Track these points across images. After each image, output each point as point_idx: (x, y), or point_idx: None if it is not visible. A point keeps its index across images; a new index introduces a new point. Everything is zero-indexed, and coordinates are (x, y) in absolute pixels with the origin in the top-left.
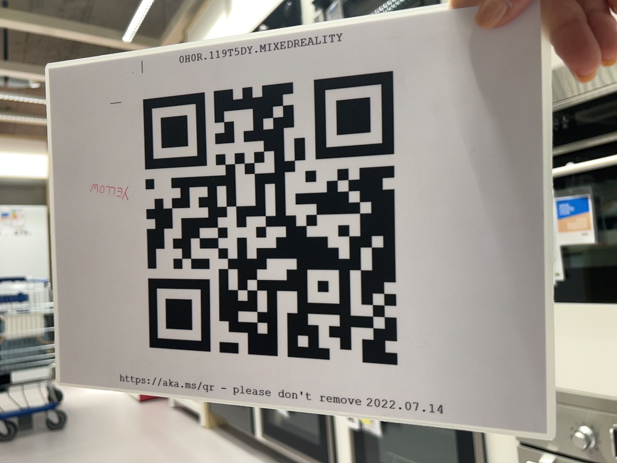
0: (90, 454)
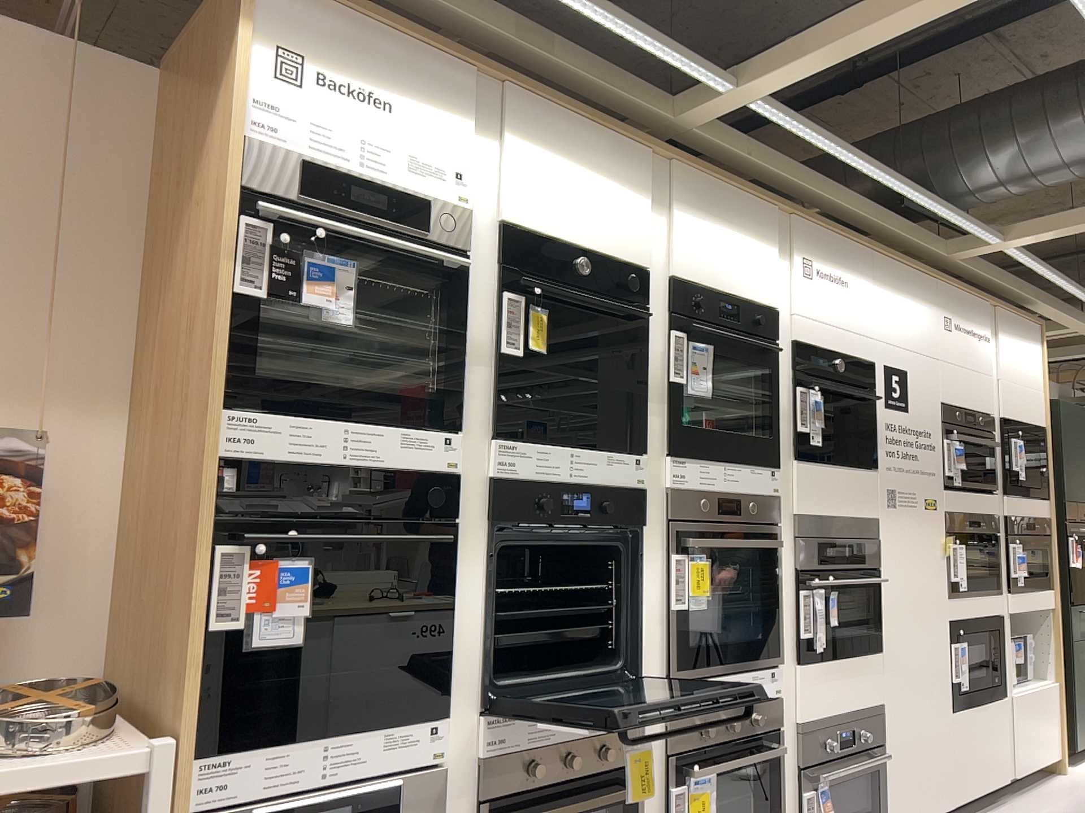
0: None
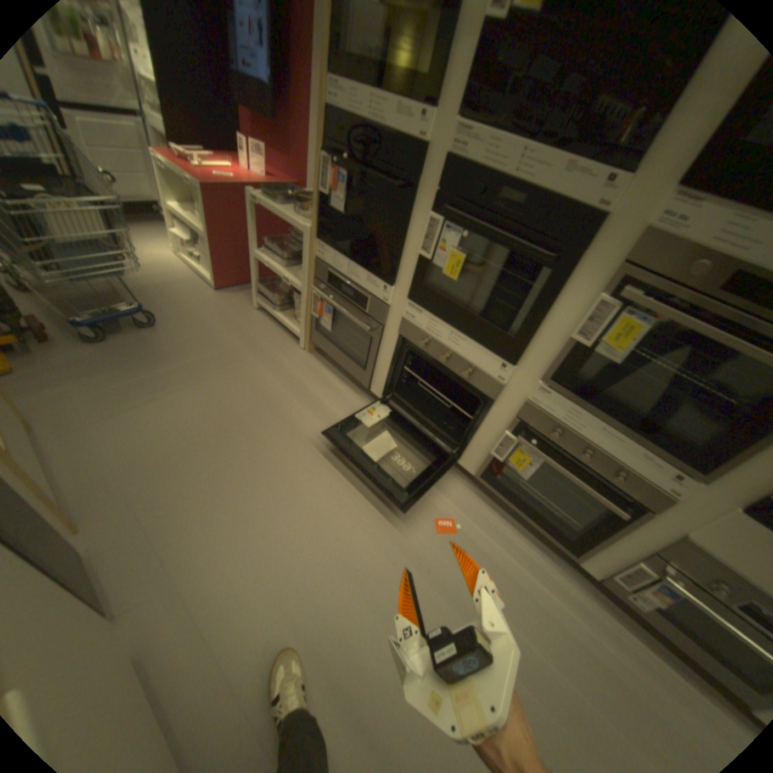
0: (211, 377)
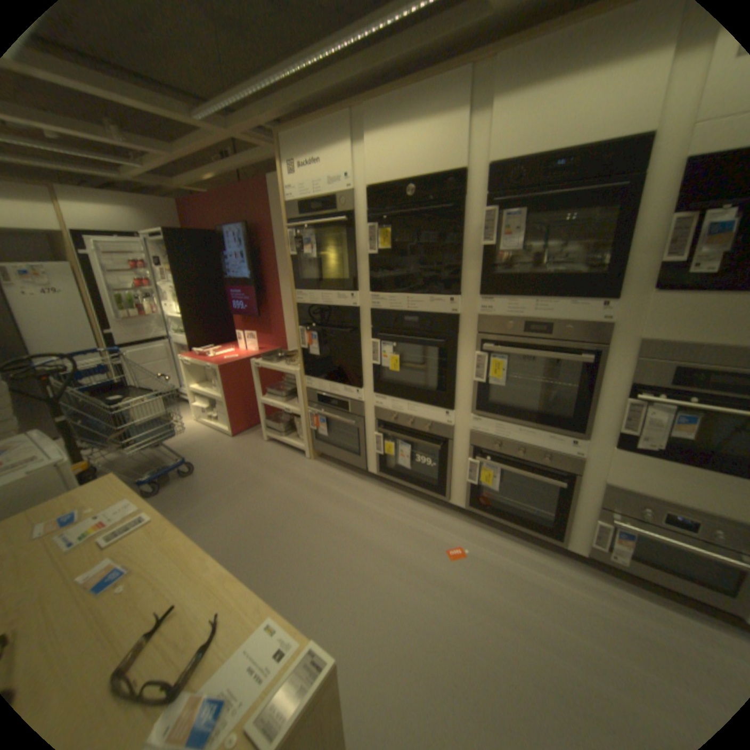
0: (243, 497)
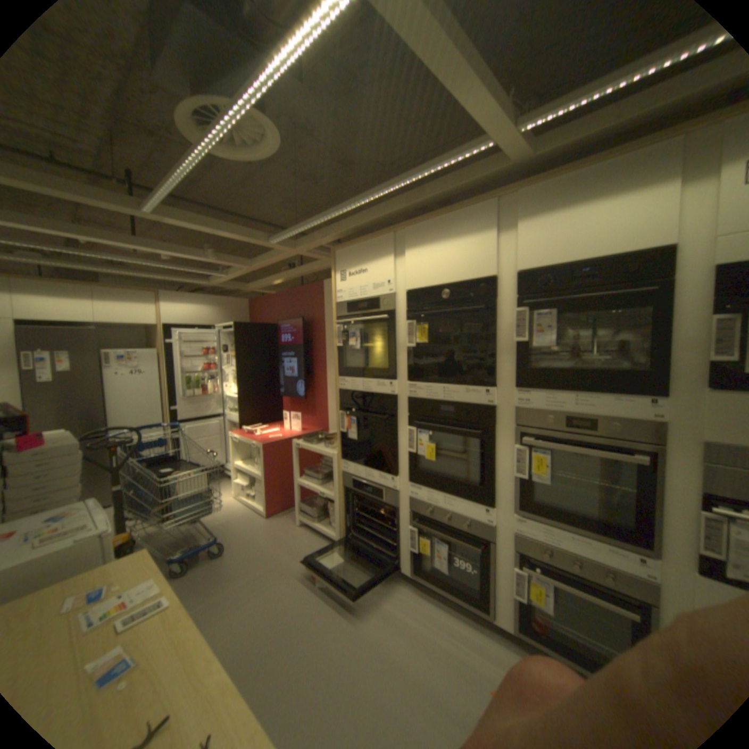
0: (267, 589)
